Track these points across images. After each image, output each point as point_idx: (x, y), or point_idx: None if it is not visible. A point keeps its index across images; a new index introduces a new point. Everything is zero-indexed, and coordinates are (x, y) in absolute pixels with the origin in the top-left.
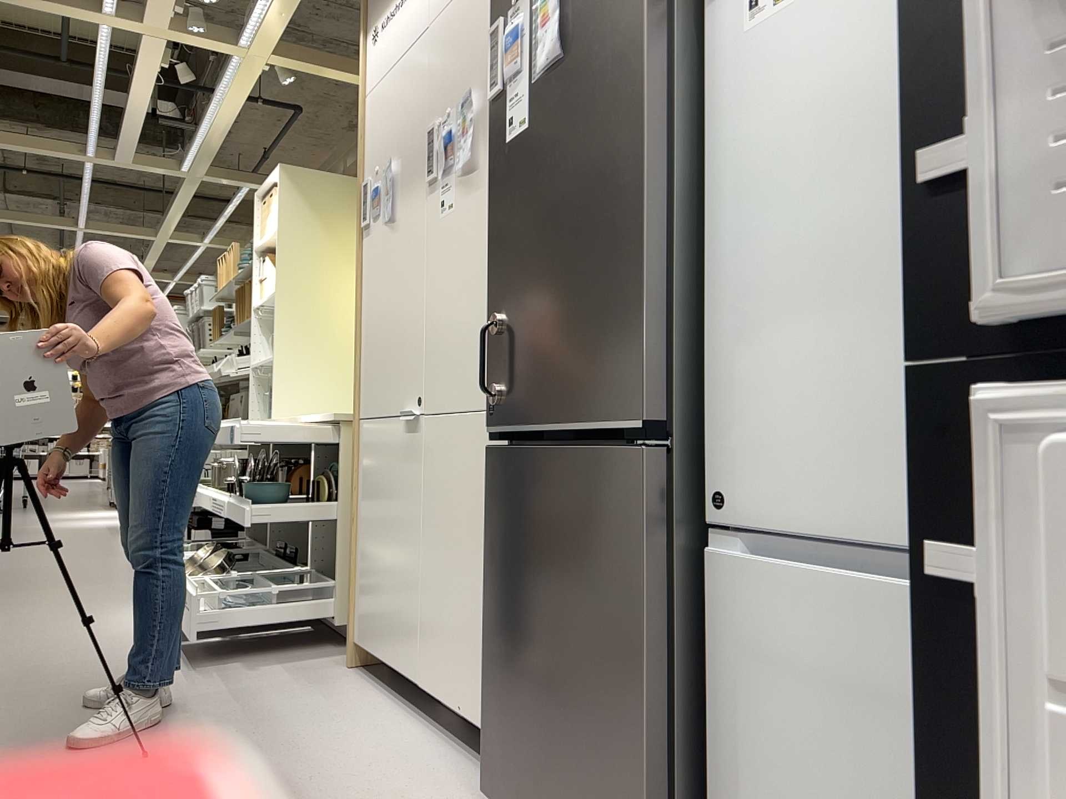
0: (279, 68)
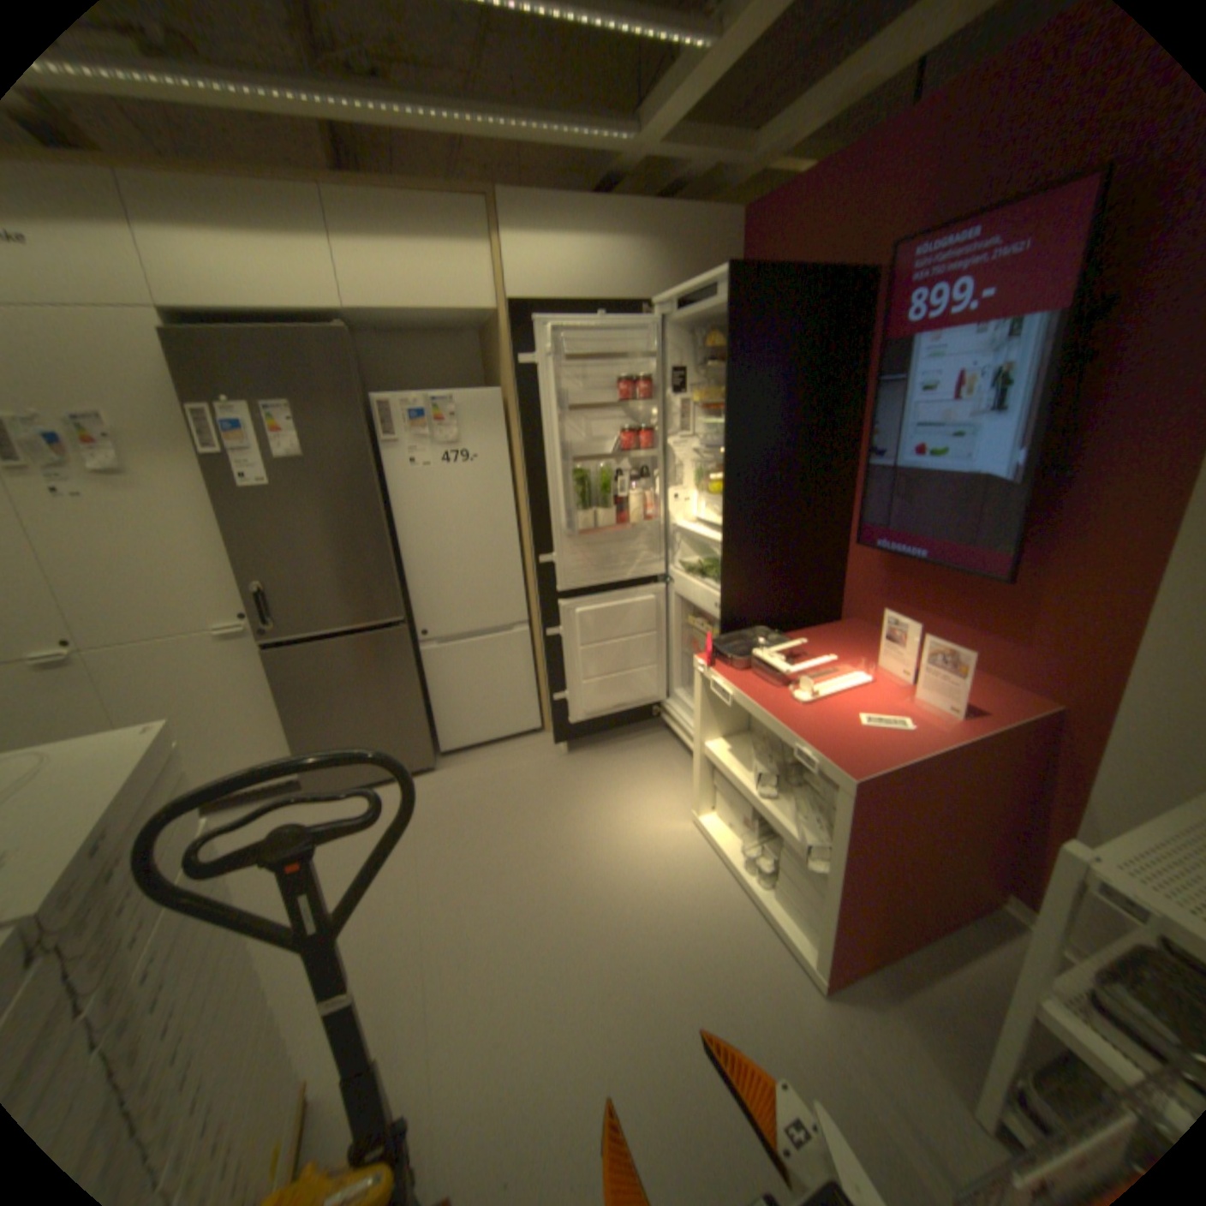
0: None
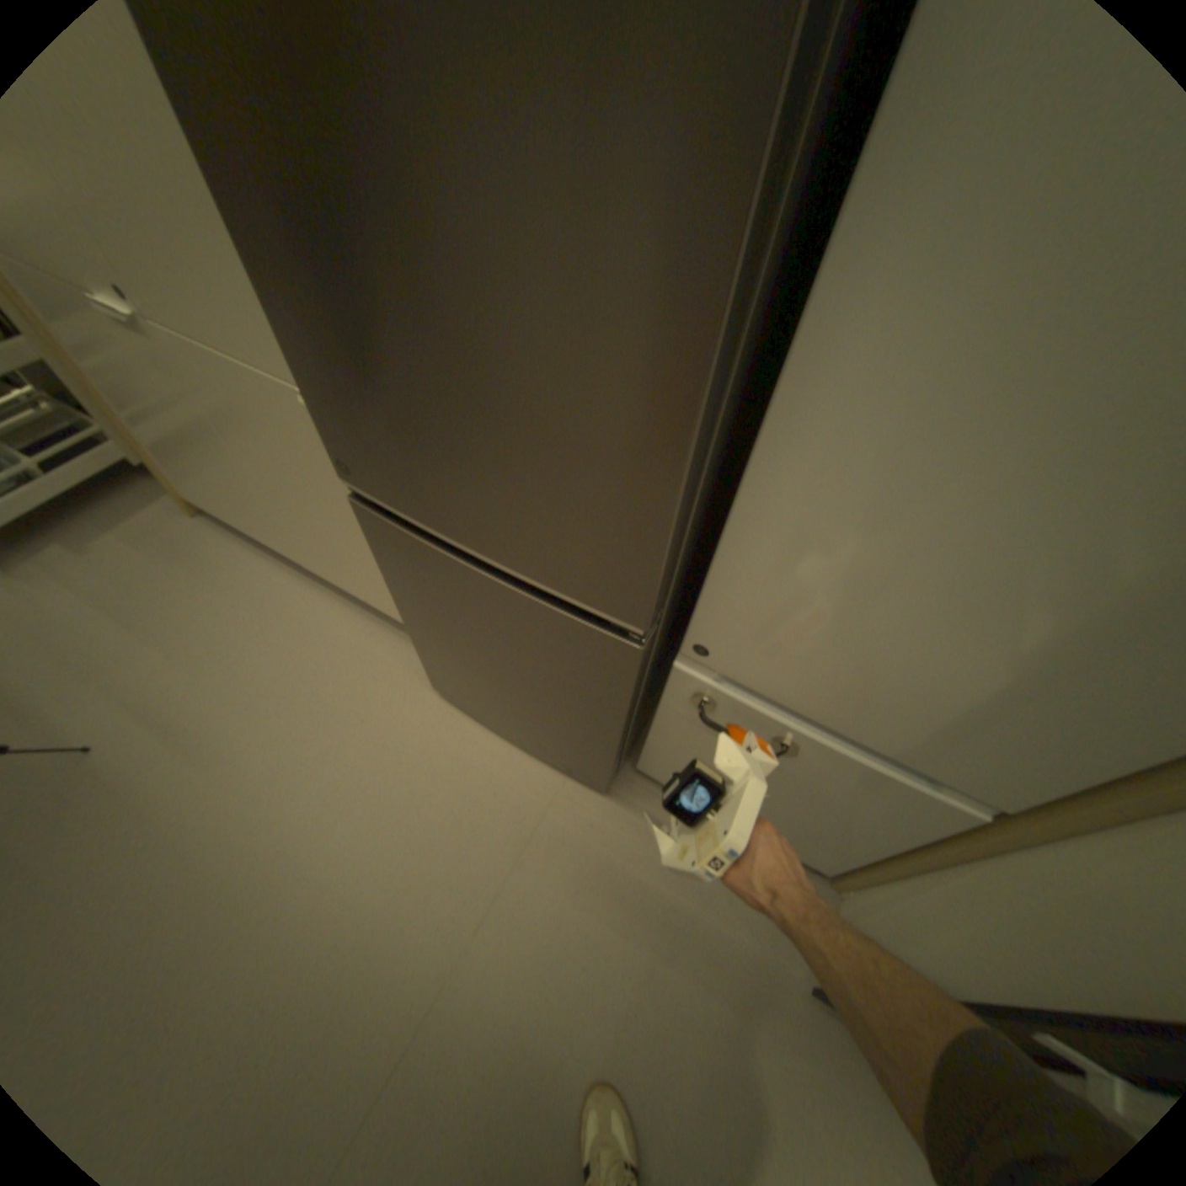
0: None
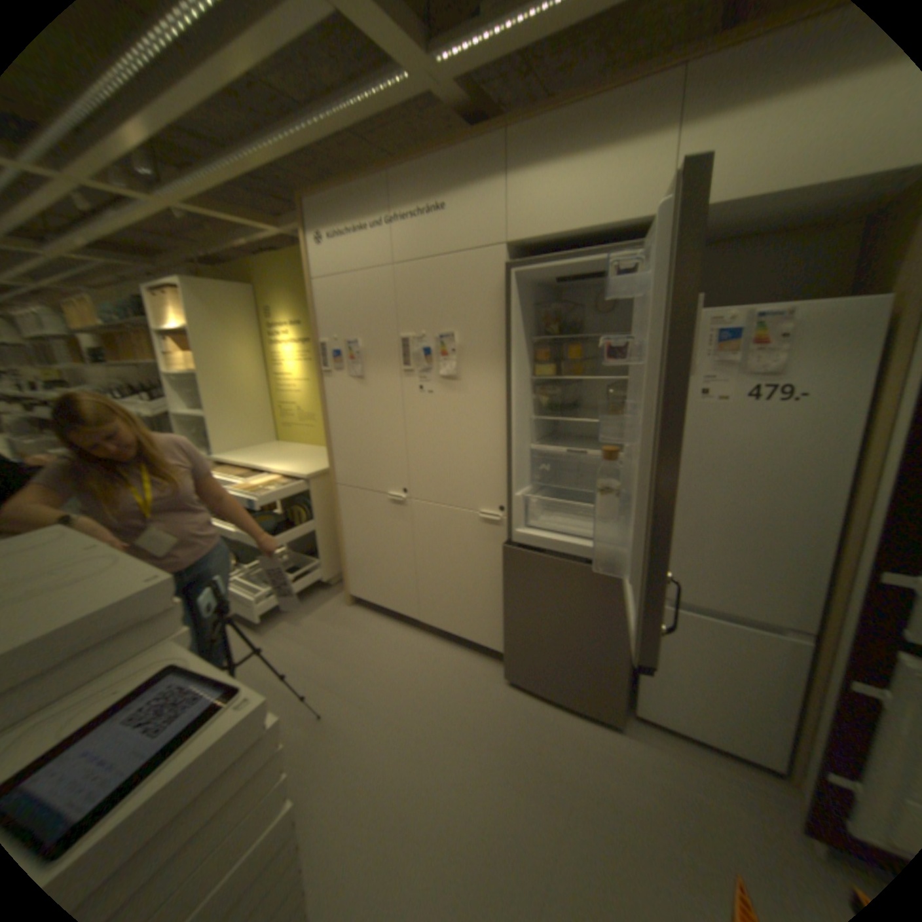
0: (170, 202)
